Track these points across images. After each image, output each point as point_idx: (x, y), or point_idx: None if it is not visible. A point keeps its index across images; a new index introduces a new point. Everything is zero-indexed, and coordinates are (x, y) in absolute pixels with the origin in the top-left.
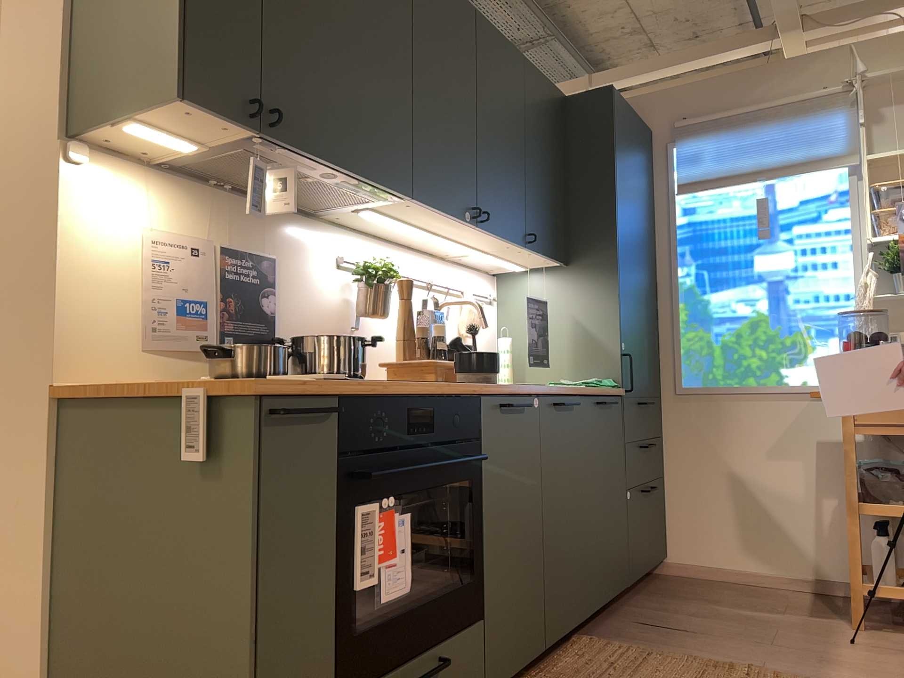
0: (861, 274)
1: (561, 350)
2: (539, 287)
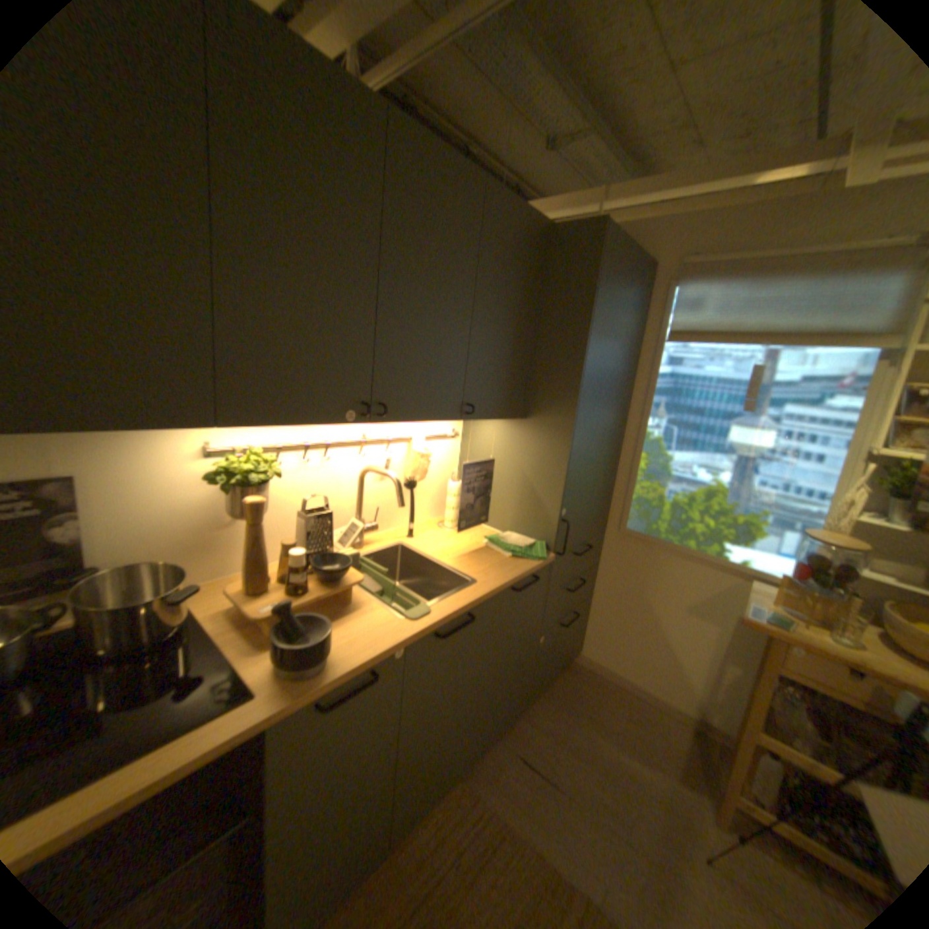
0: (851, 478)
1: (505, 498)
2: (496, 433)
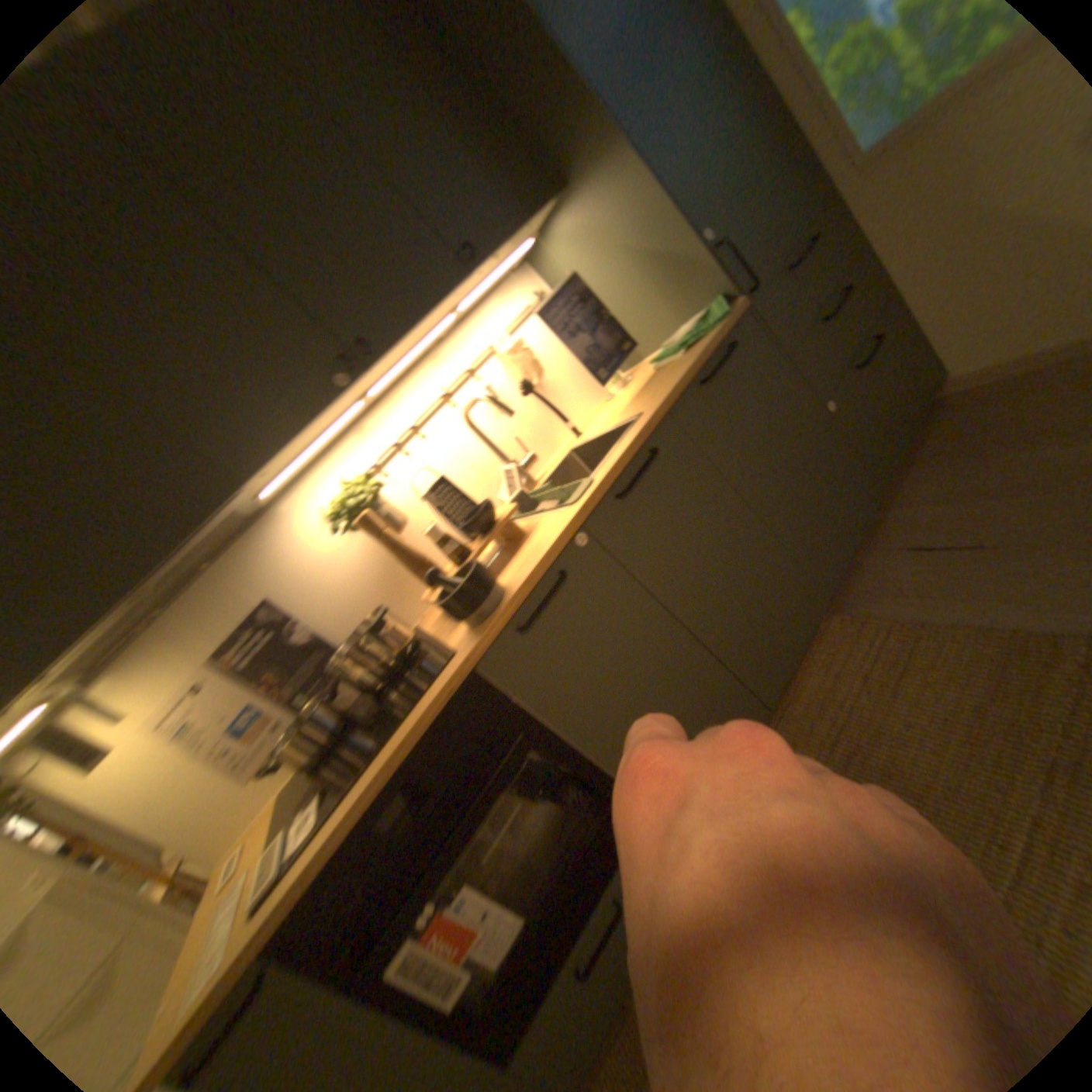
0: None
1: (643, 295)
2: (566, 238)
